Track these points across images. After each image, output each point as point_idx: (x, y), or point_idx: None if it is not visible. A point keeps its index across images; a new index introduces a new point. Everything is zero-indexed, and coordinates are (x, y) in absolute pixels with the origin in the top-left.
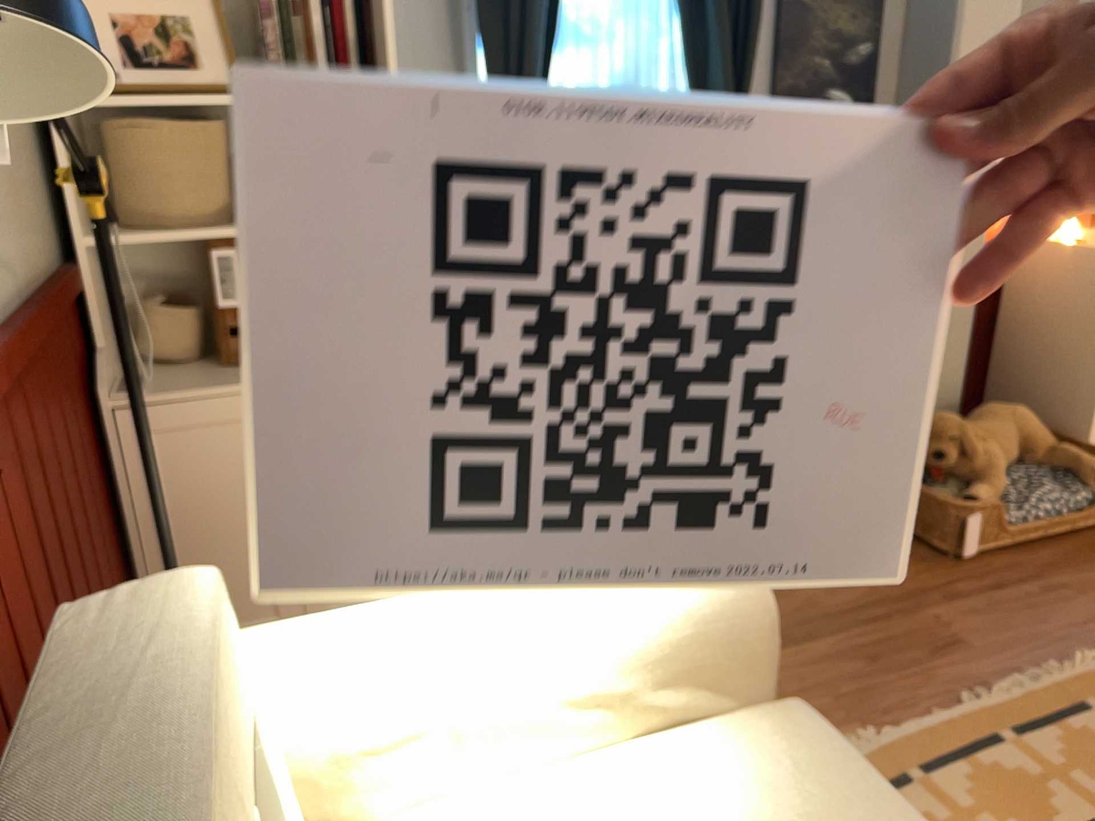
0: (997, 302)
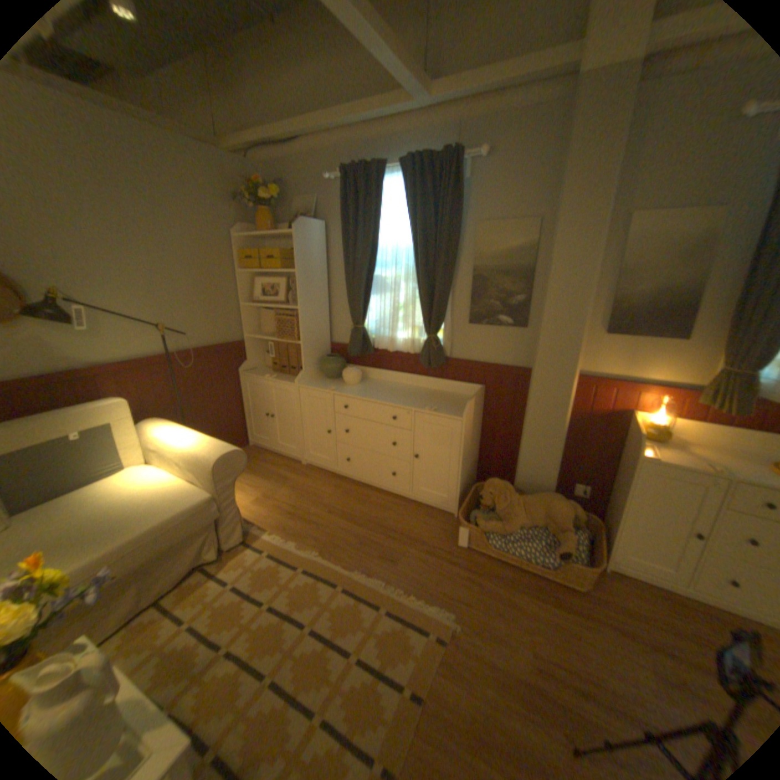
0: (623, 447)
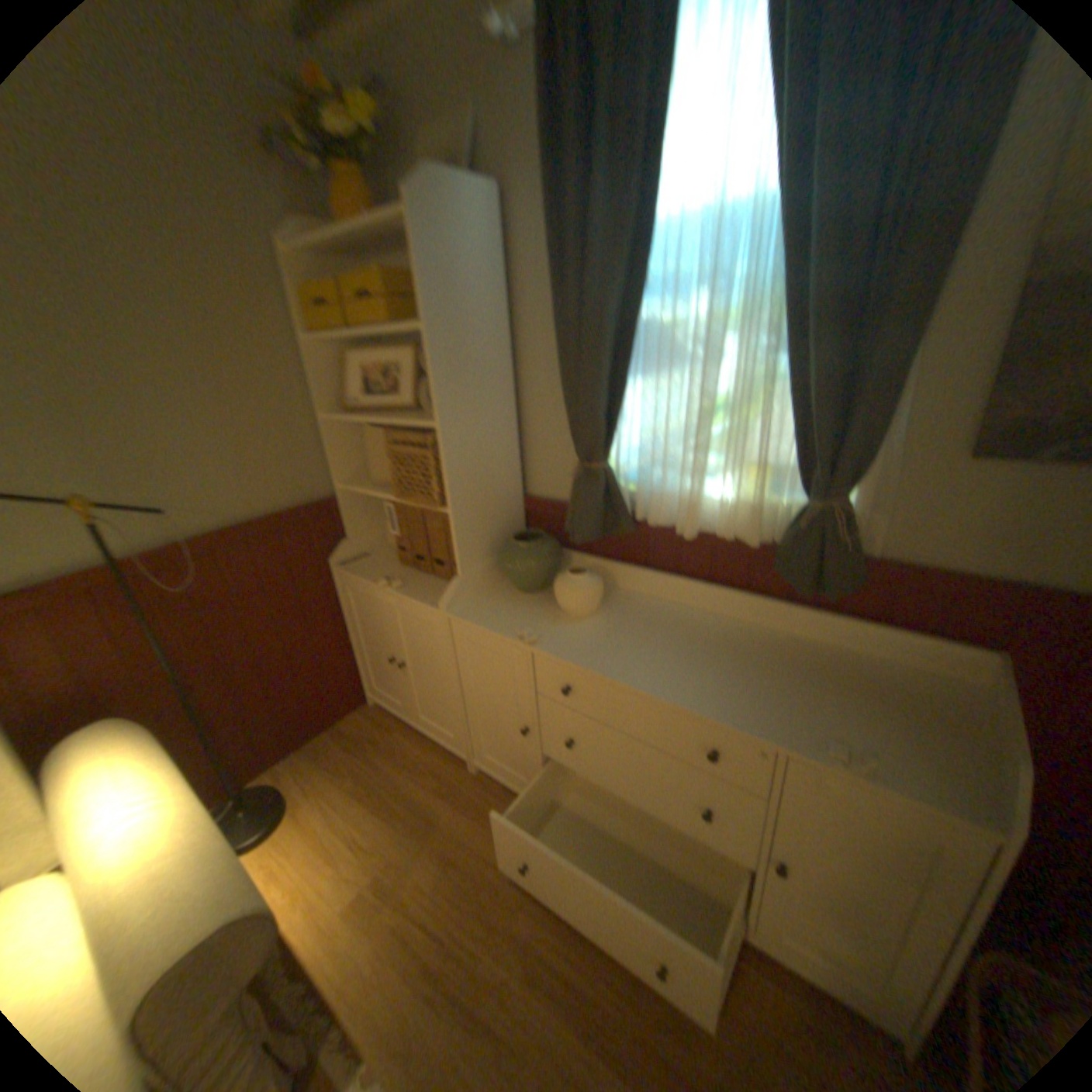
0: None
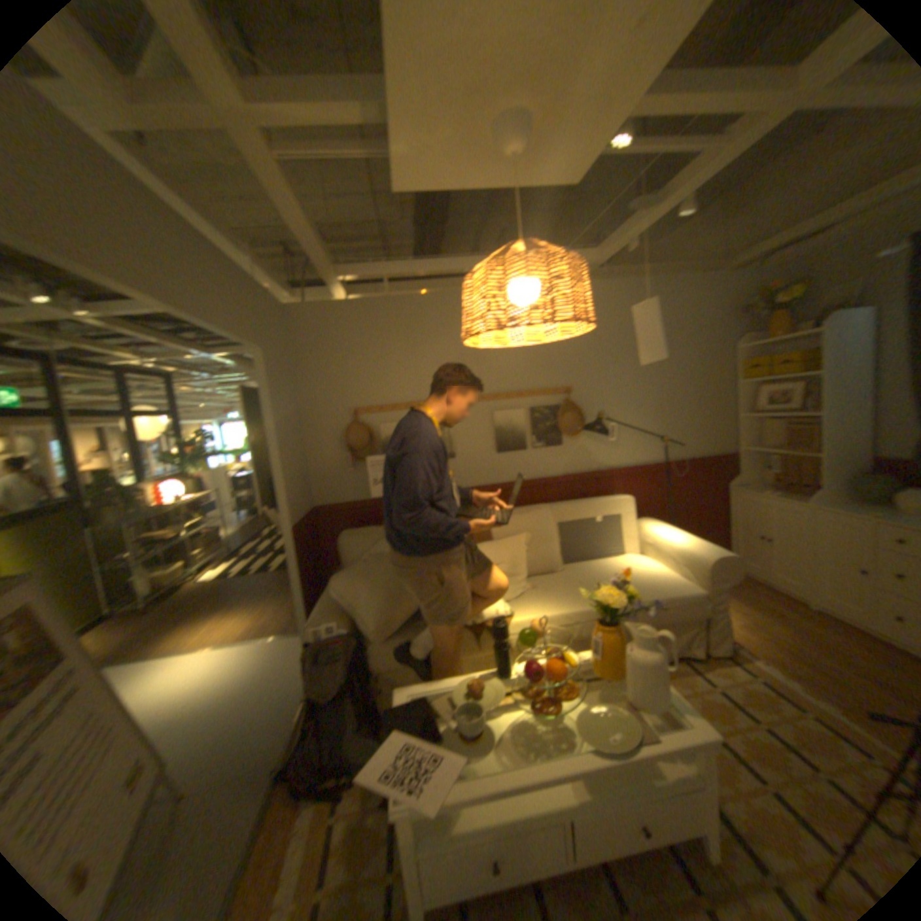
0: None
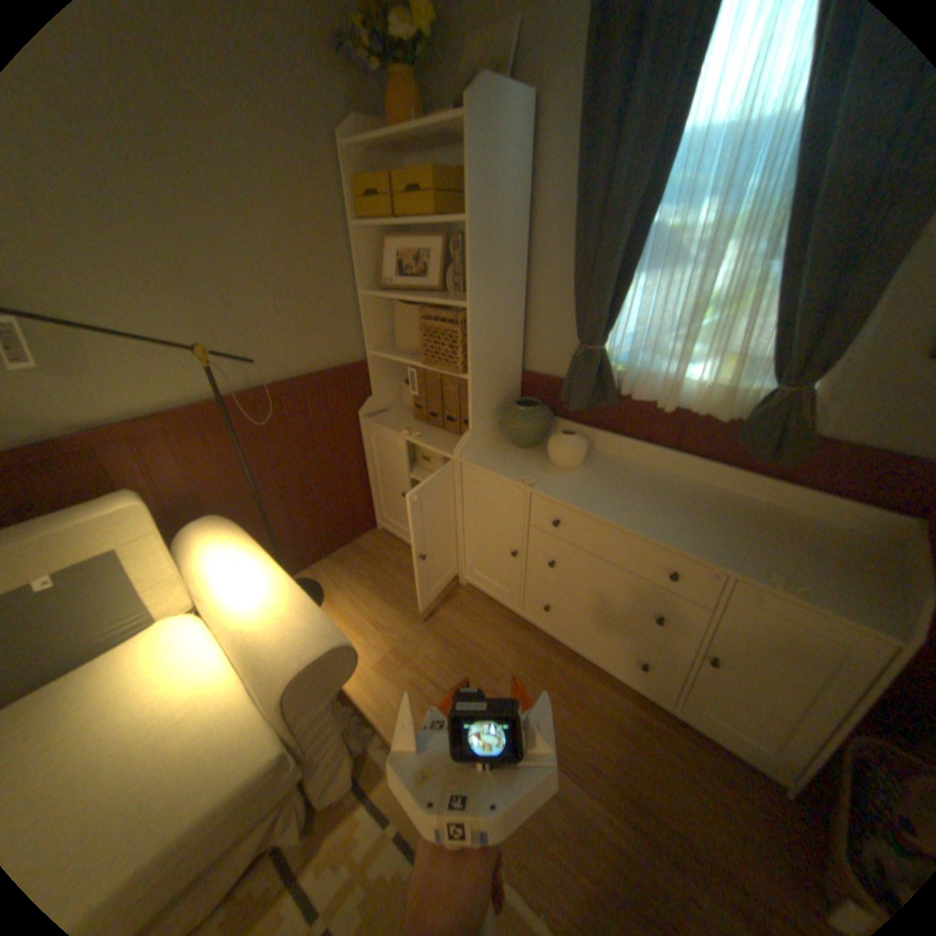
0: None
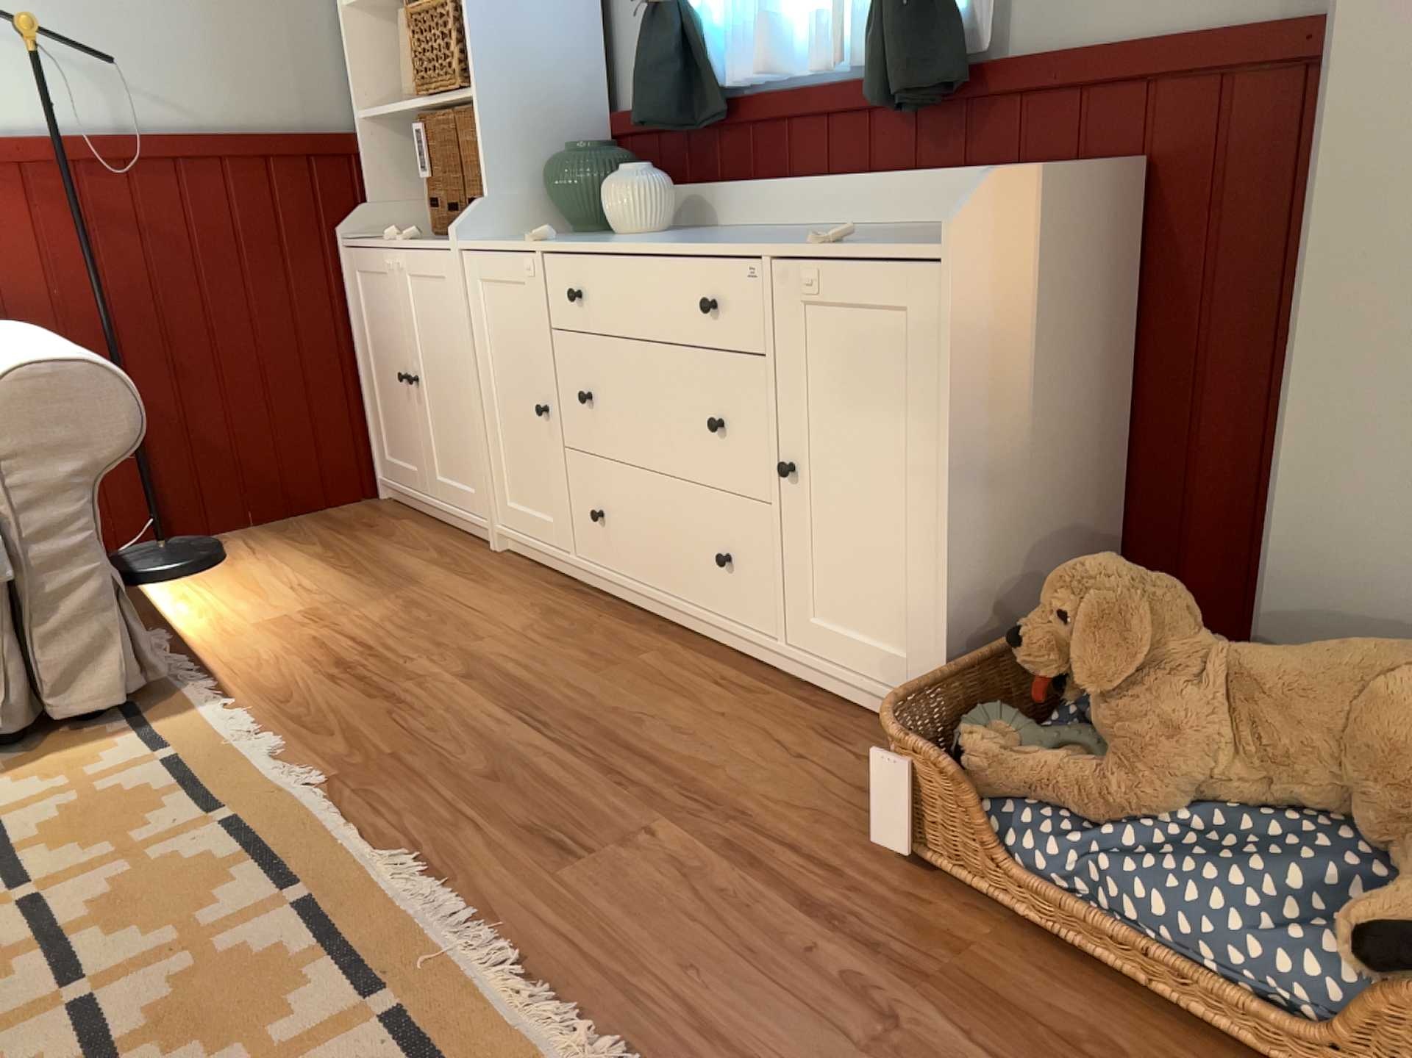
0: None
